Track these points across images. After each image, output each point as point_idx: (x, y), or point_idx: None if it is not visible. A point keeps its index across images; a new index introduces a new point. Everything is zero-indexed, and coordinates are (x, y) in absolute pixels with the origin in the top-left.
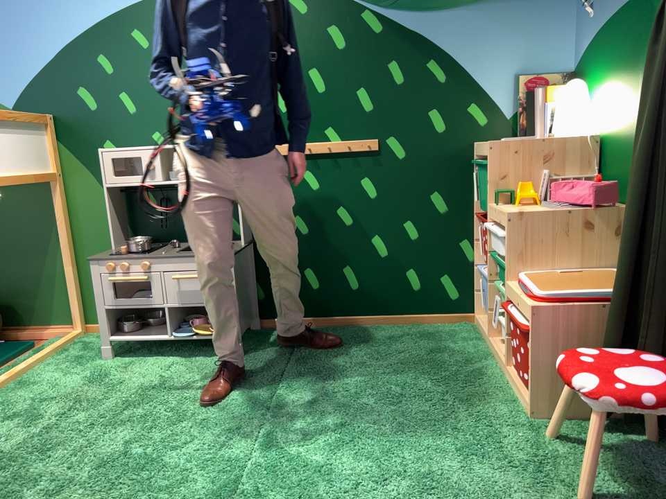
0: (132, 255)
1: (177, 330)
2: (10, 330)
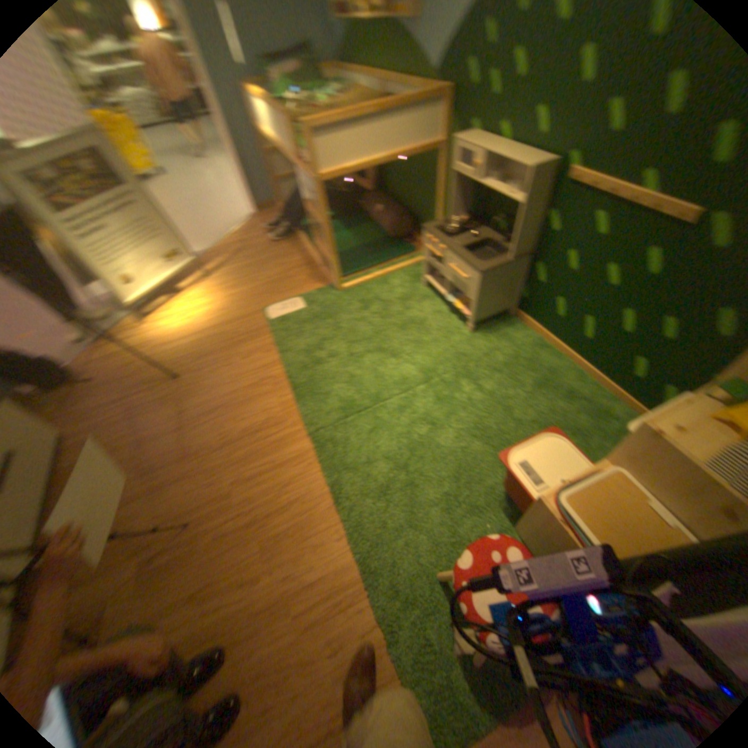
0: (443, 235)
1: (454, 293)
2: (416, 234)
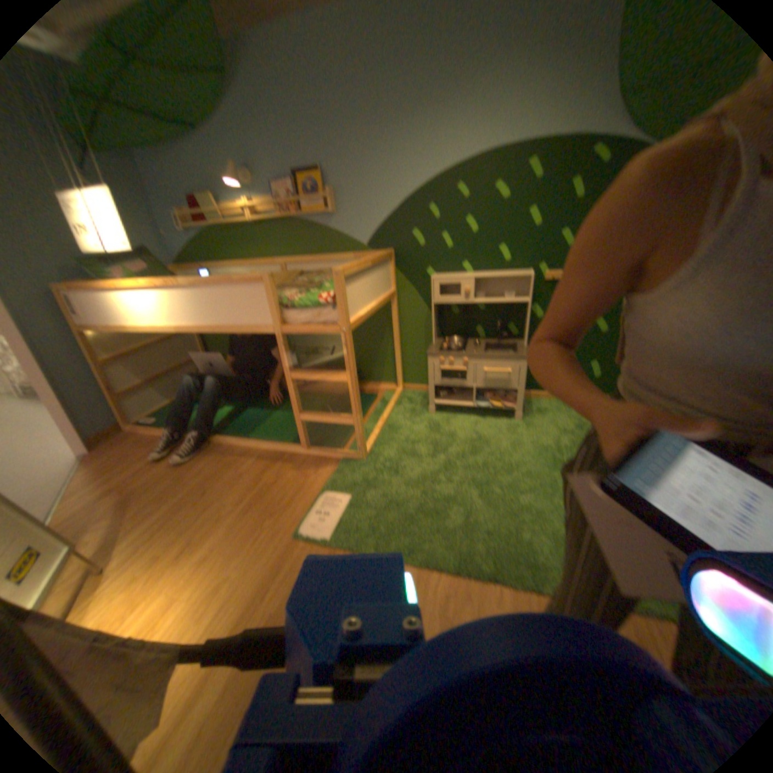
0: (451, 349)
1: (473, 396)
2: None
